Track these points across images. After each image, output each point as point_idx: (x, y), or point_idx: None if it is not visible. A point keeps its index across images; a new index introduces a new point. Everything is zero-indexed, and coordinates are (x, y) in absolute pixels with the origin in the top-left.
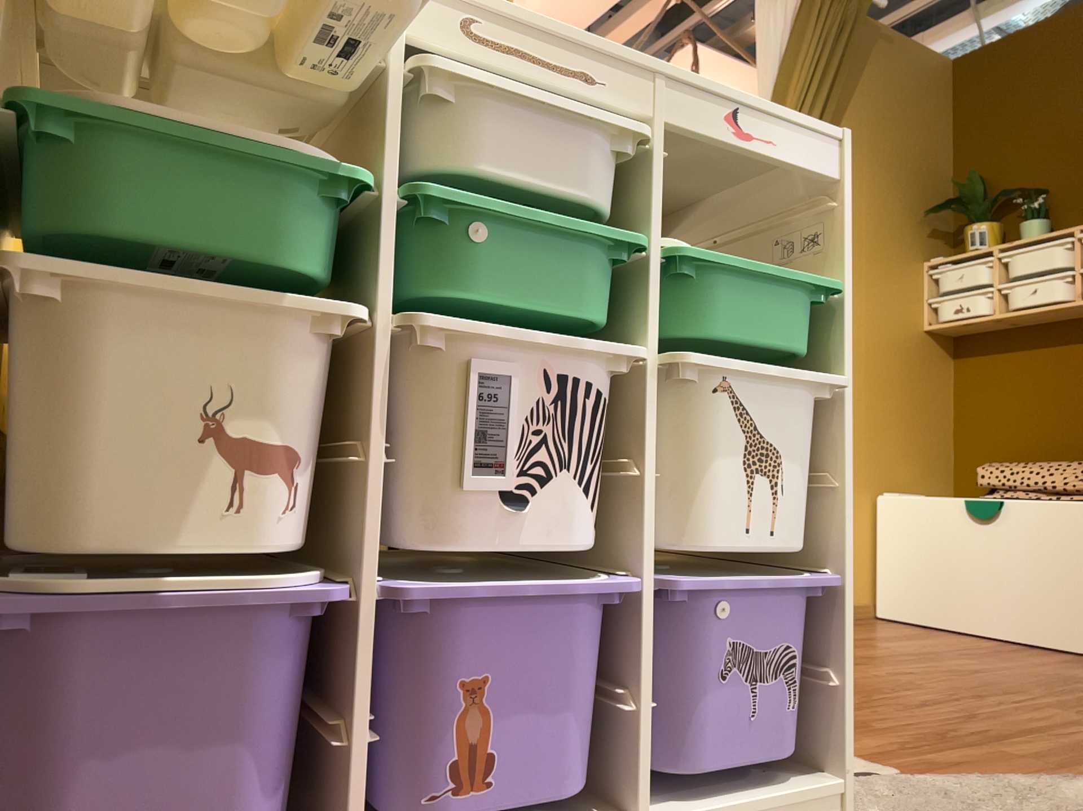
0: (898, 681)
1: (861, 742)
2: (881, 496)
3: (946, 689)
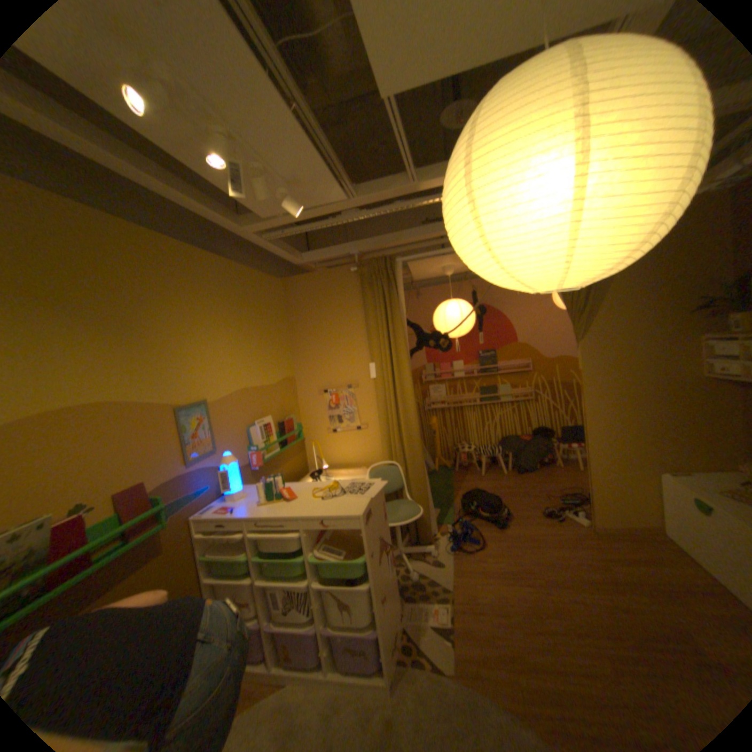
0: (561, 614)
1: (468, 656)
2: (664, 479)
3: (574, 630)
